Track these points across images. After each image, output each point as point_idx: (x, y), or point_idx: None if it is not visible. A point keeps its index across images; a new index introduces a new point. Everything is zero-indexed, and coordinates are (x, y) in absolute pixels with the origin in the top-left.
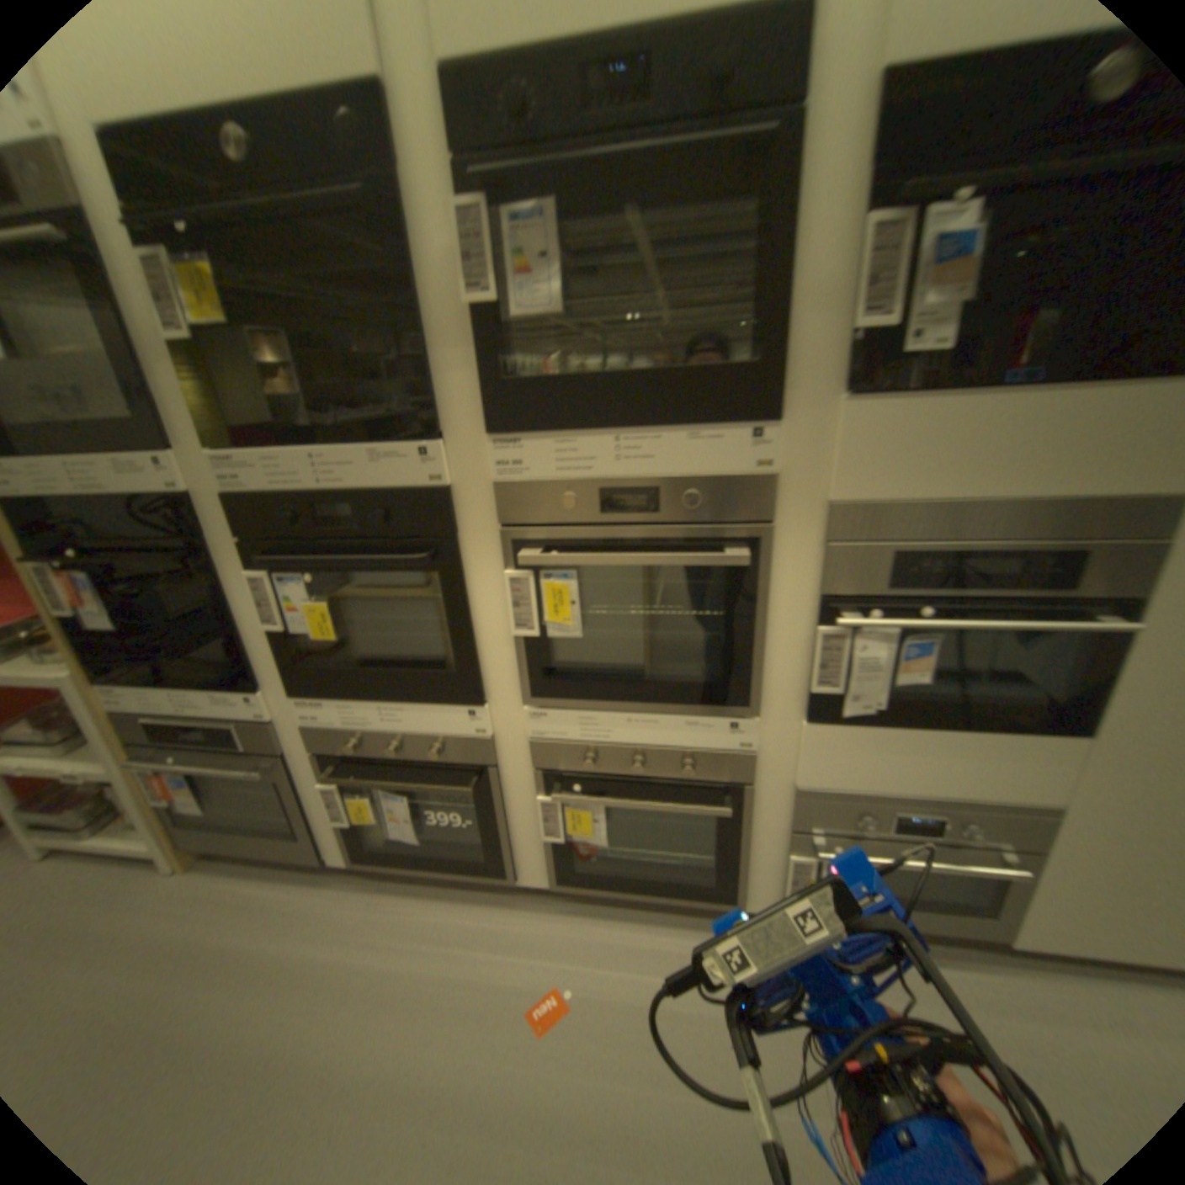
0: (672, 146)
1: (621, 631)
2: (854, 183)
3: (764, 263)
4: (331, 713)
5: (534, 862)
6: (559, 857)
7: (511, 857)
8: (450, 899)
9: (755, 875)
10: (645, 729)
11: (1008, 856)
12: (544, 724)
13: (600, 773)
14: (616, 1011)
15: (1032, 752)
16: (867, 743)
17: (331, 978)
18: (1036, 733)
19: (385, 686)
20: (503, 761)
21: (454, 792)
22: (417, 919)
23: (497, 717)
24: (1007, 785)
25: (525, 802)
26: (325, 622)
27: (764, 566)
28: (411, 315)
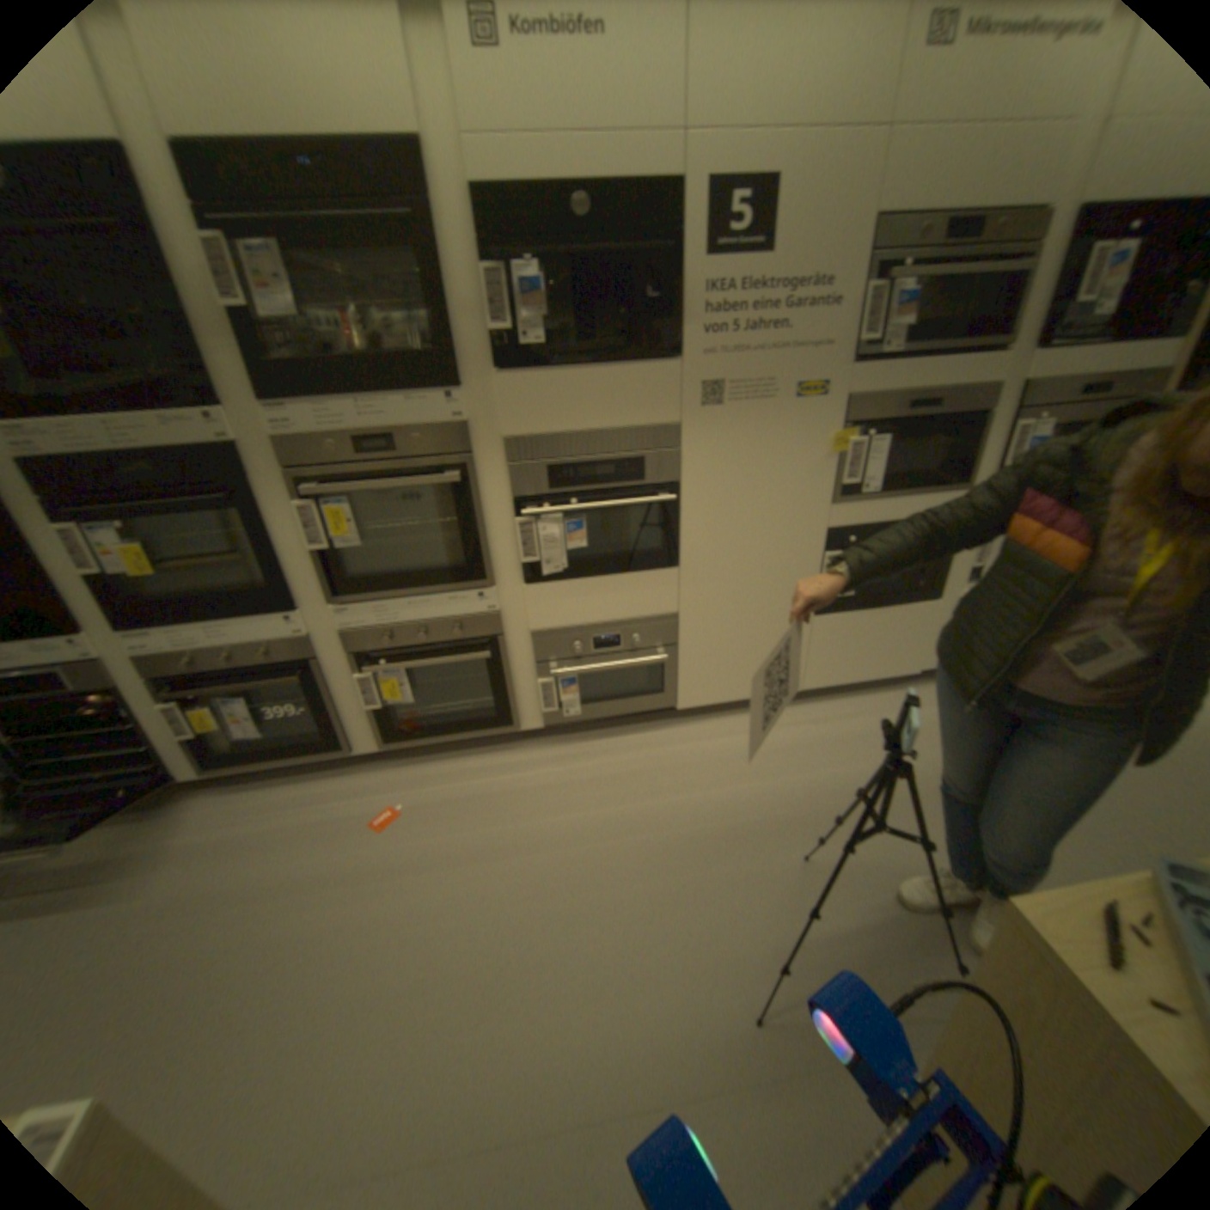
0: (344, 219)
1: (387, 541)
2: (465, 247)
3: (423, 291)
4: (155, 642)
5: (360, 733)
6: (377, 723)
7: (341, 735)
8: (295, 783)
9: (521, 704)
10: (419, 609)
11: (653, 649)
12: (344, 618)
13: (395, 650)
14: (432, 807)
15: (648, 582)
16: (560, 592)
17: (197, 853)
18: (647, 570)
19: (202, 610)
20: (318, 655)
21: (280, 684)
22: (268, 801)
23: (305, 621)
24: (641, 605)
25: (342, 685)
26: (136, 562)
27: (470, 483)
28: (171, 312)
